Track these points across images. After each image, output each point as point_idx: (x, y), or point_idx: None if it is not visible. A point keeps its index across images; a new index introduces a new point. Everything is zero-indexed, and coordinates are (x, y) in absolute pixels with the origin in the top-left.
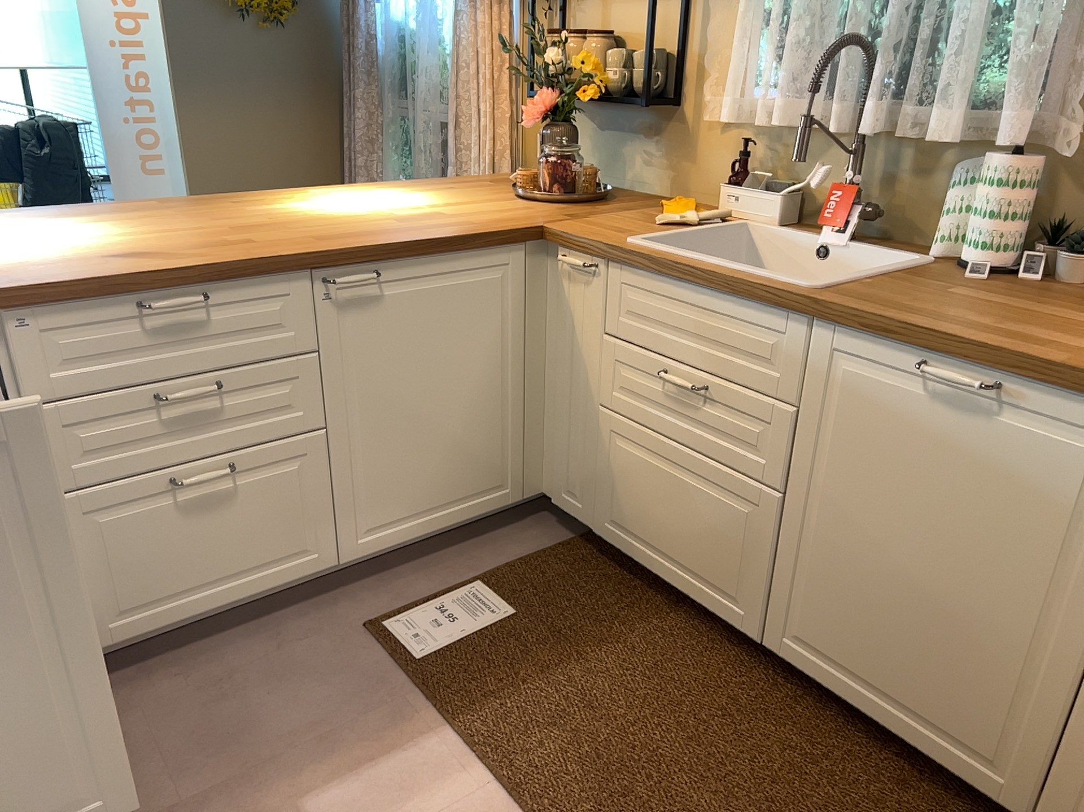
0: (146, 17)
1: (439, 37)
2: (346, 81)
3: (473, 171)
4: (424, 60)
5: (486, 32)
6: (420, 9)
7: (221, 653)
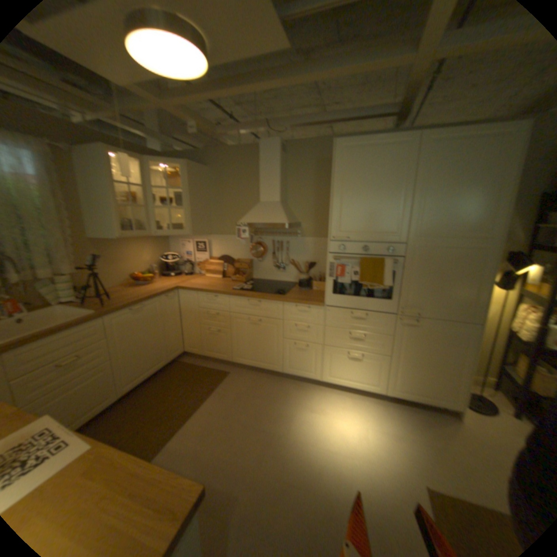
0: None
1: None
2: None
3: None
4: None
5: None
6: None
7: None
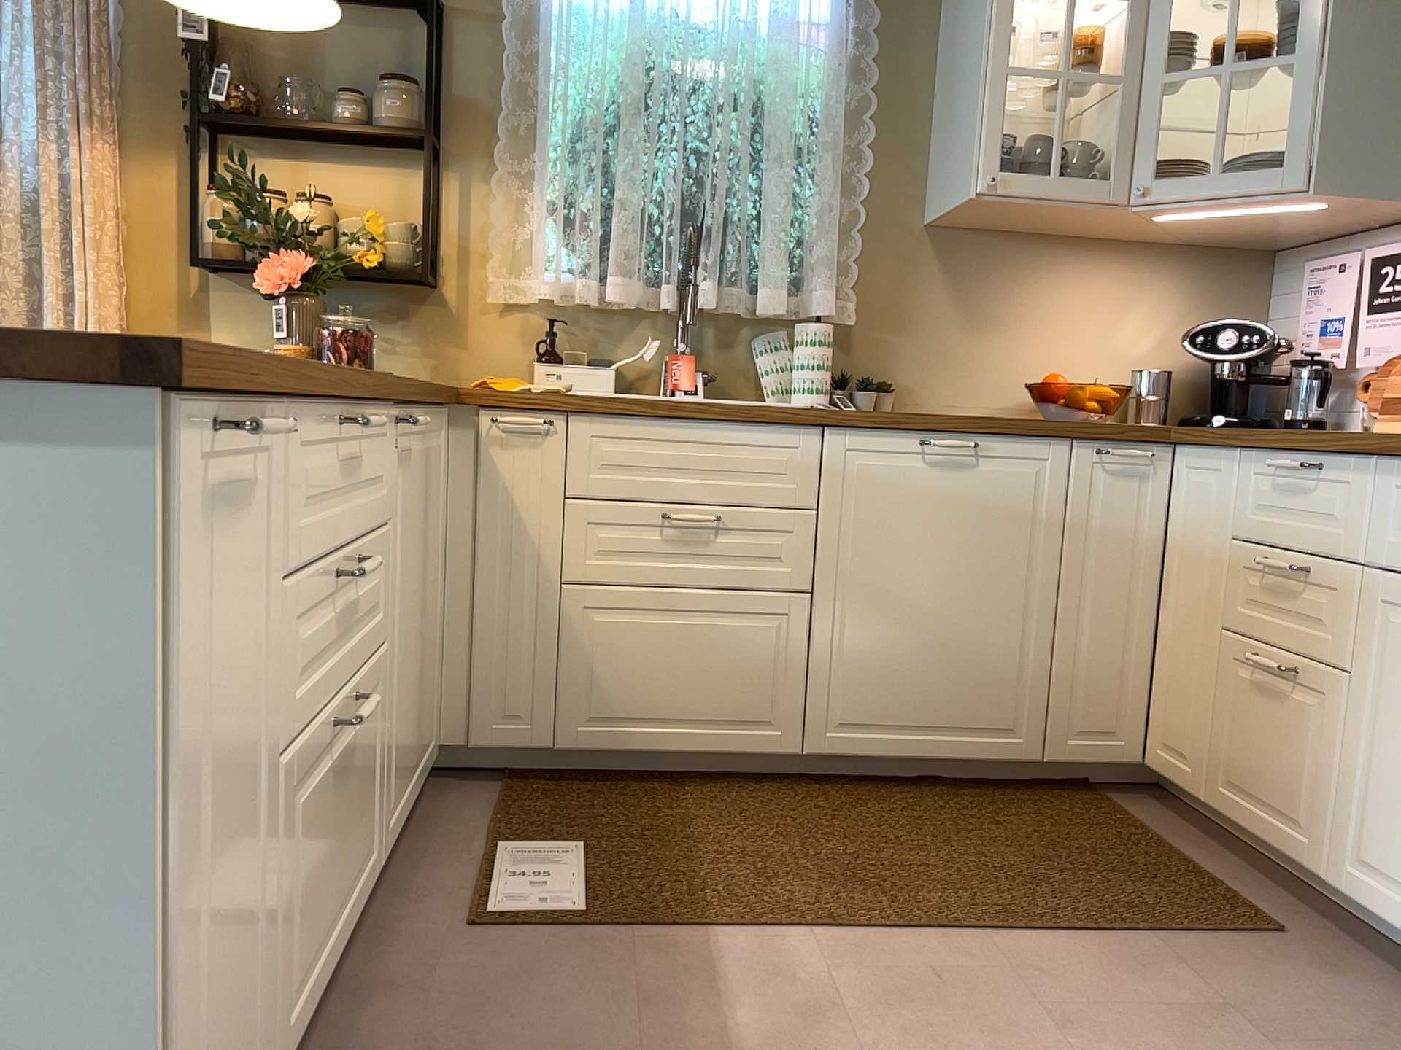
0: None
1: None
2: None
3: None
4: None
5: (94, 175)
6: None
7: (355, 1047)
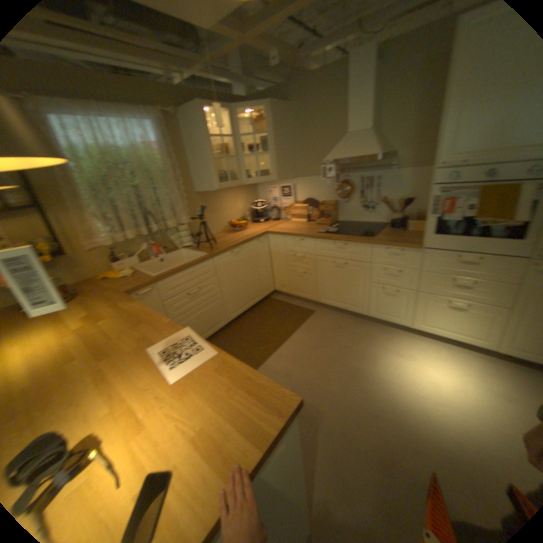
0: None
1: None
2: None
3: None
4: None
5: None
6: None
7: None
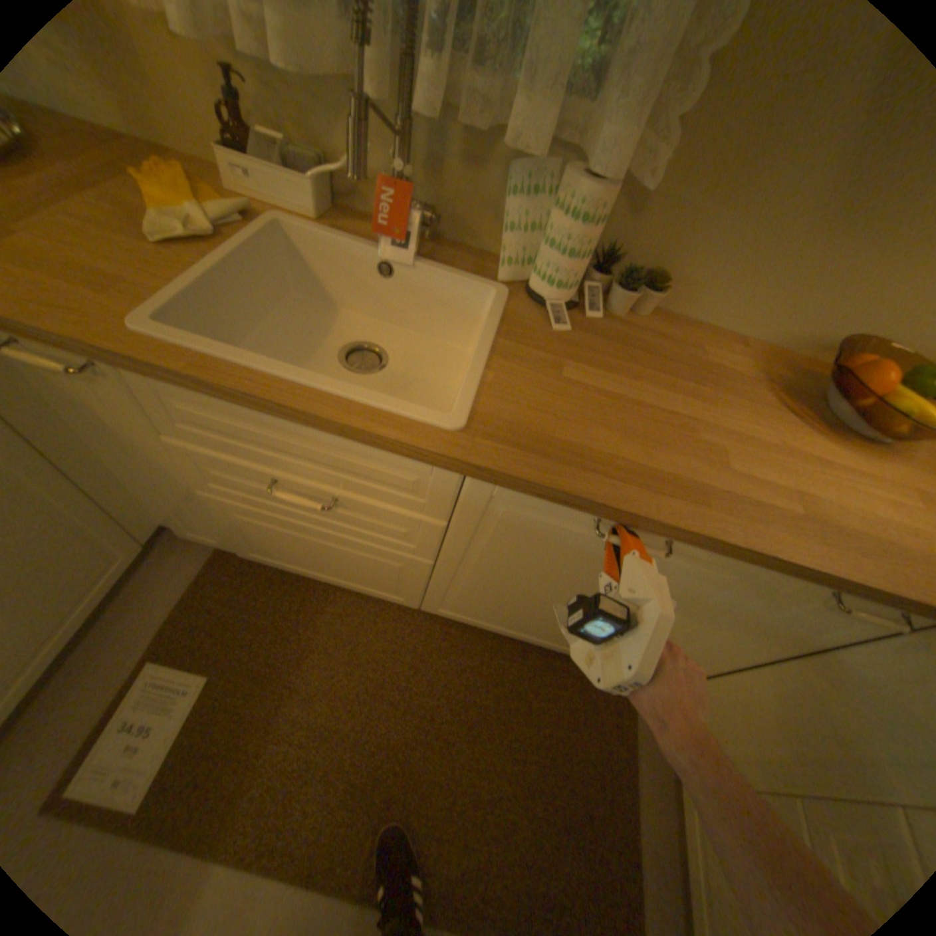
0: None
1: None
2: None
3: None
4: None
5: None
6: None
7: None
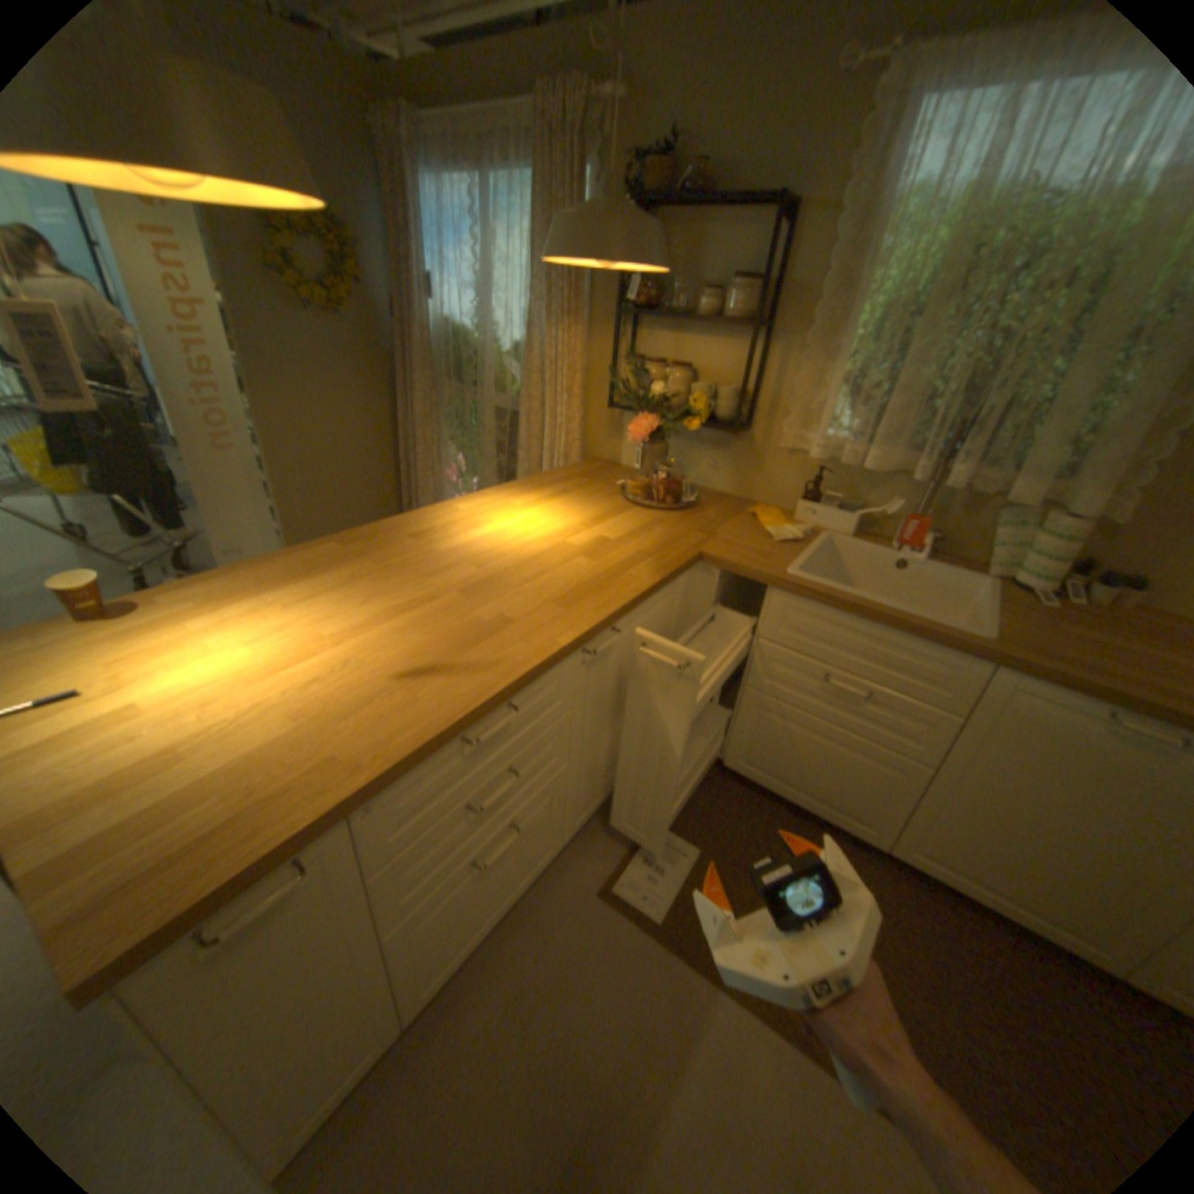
0: (197, 299)
1: (497, 337)
2: (399, 362)
3: (546, 457)
4: (489, 357)
5: (565, 347)
6: (476, 310)
7: (499, 967)
